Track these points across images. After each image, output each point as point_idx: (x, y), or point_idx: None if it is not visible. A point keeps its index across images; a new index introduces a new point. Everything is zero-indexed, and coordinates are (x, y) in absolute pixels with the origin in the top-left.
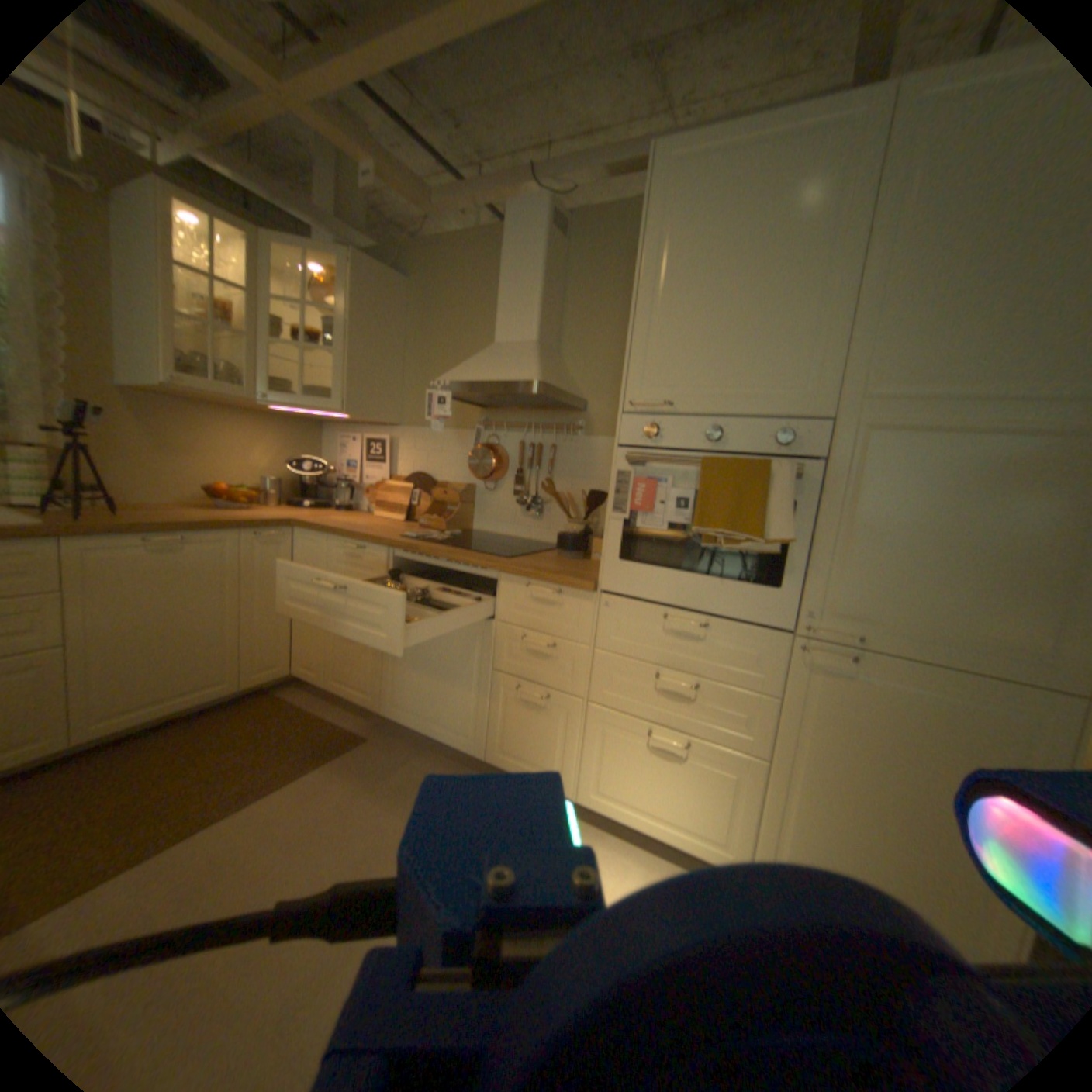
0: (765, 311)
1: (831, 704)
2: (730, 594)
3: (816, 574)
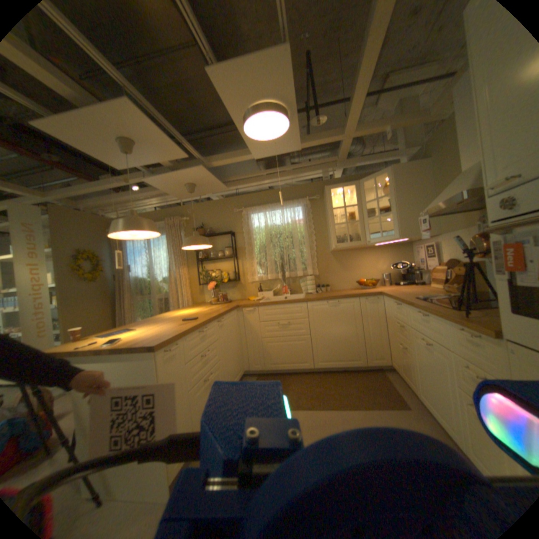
0: None
1: None
2: None
3: None
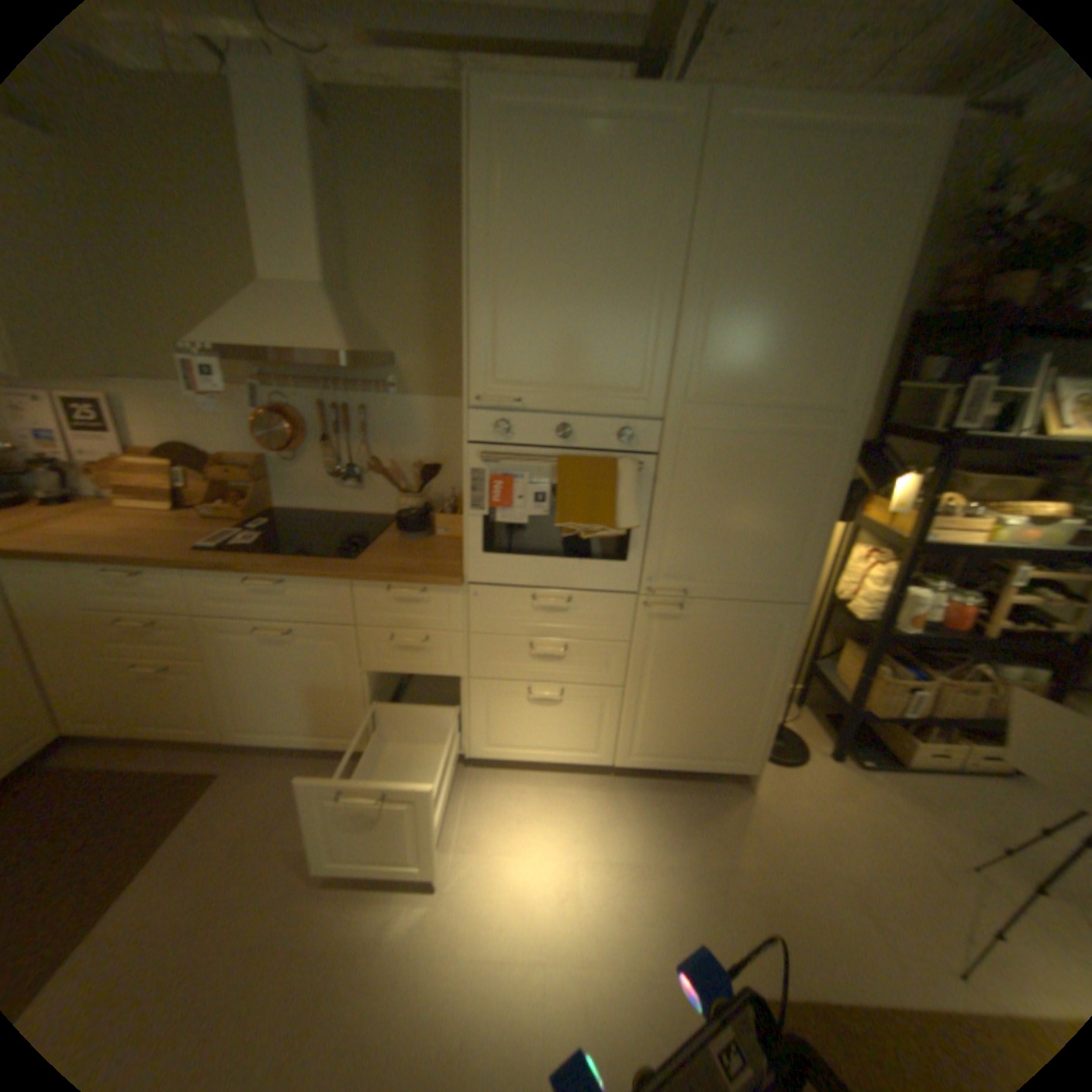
0: (605, 313)
1: (665, 638)
2: (588, 570)
3: (653, 547)
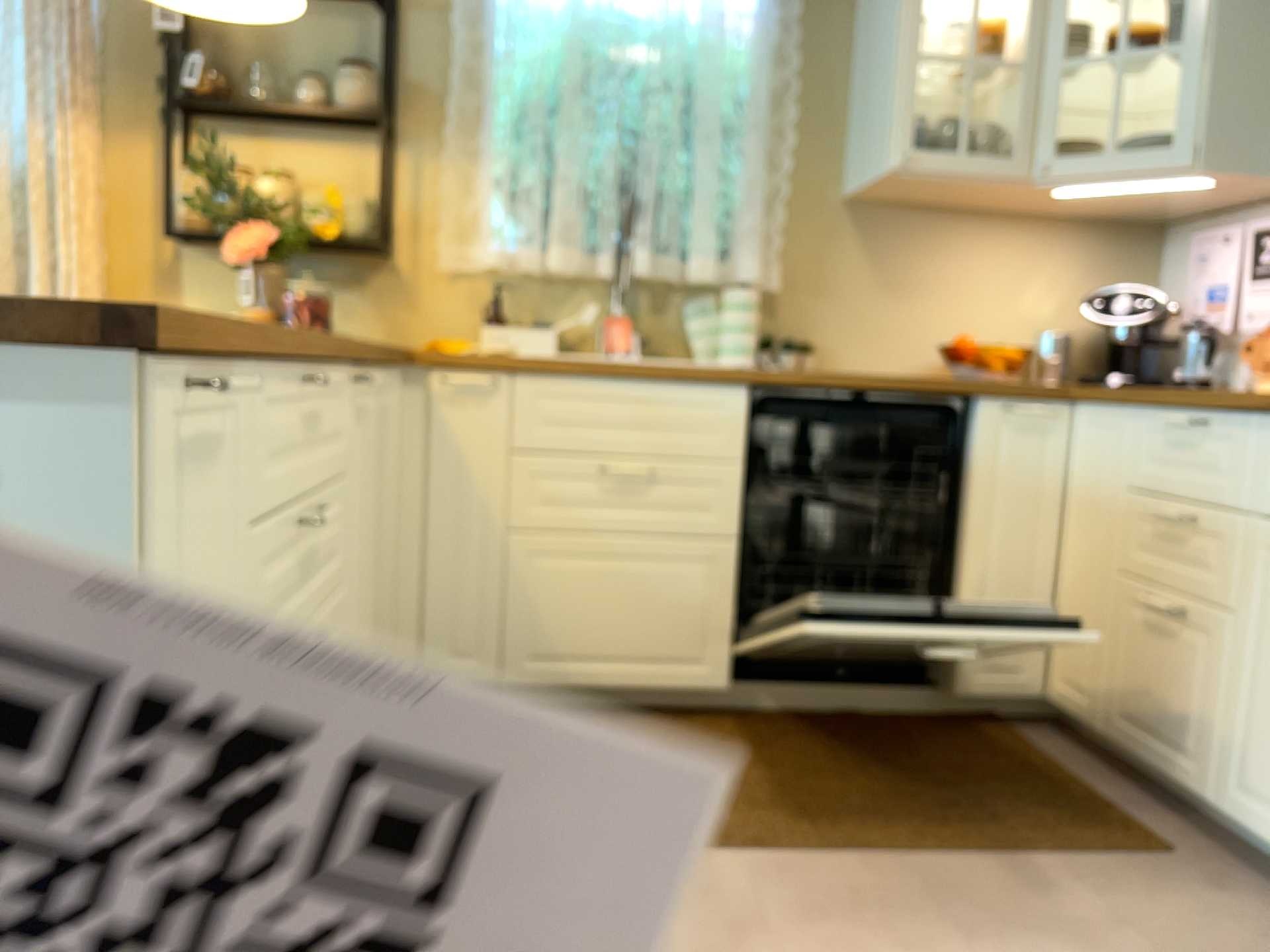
0: None
1: None
2: None
3: None
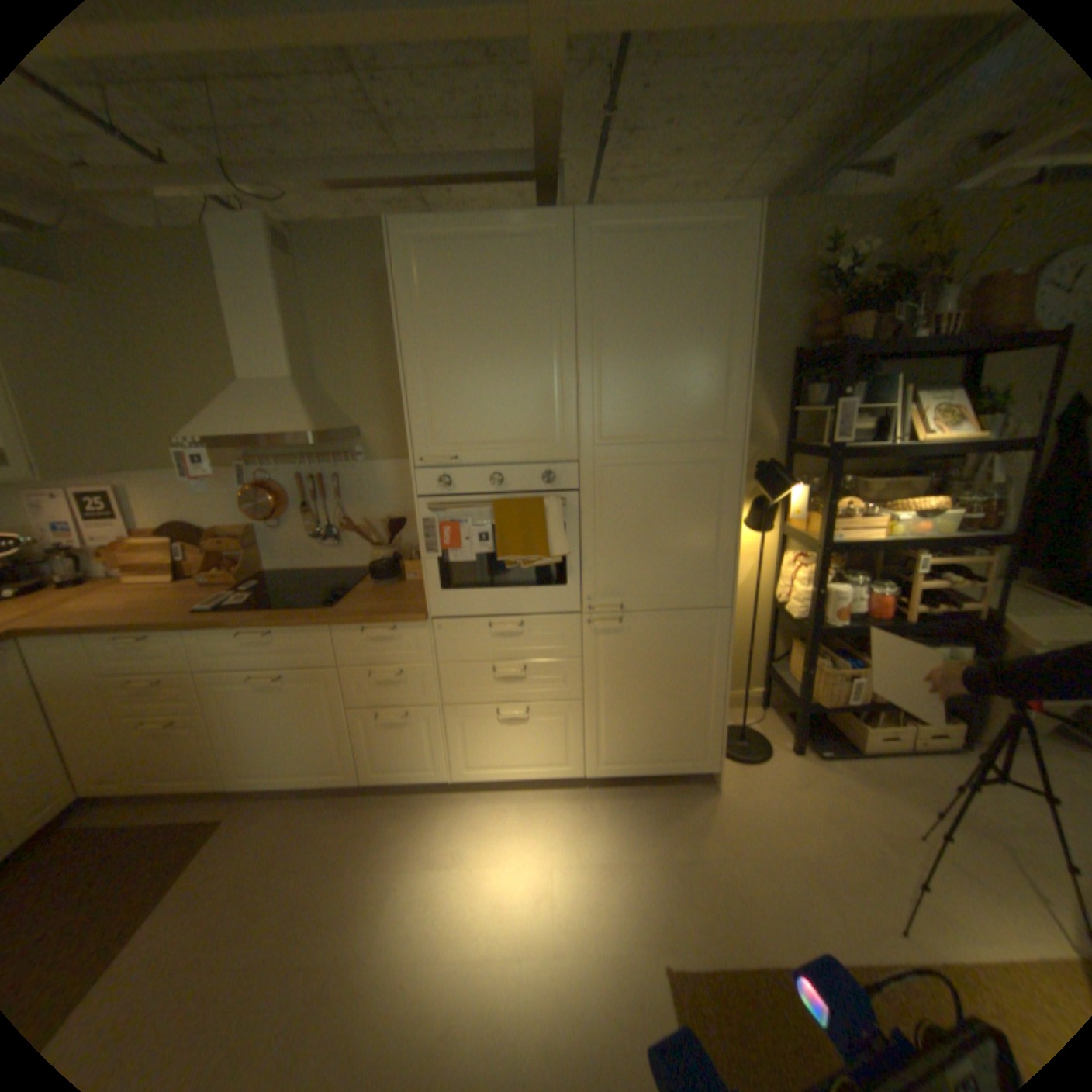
0: (515, 383)
1: (610, 651)
2: (533, 597)
3: (586, 571)
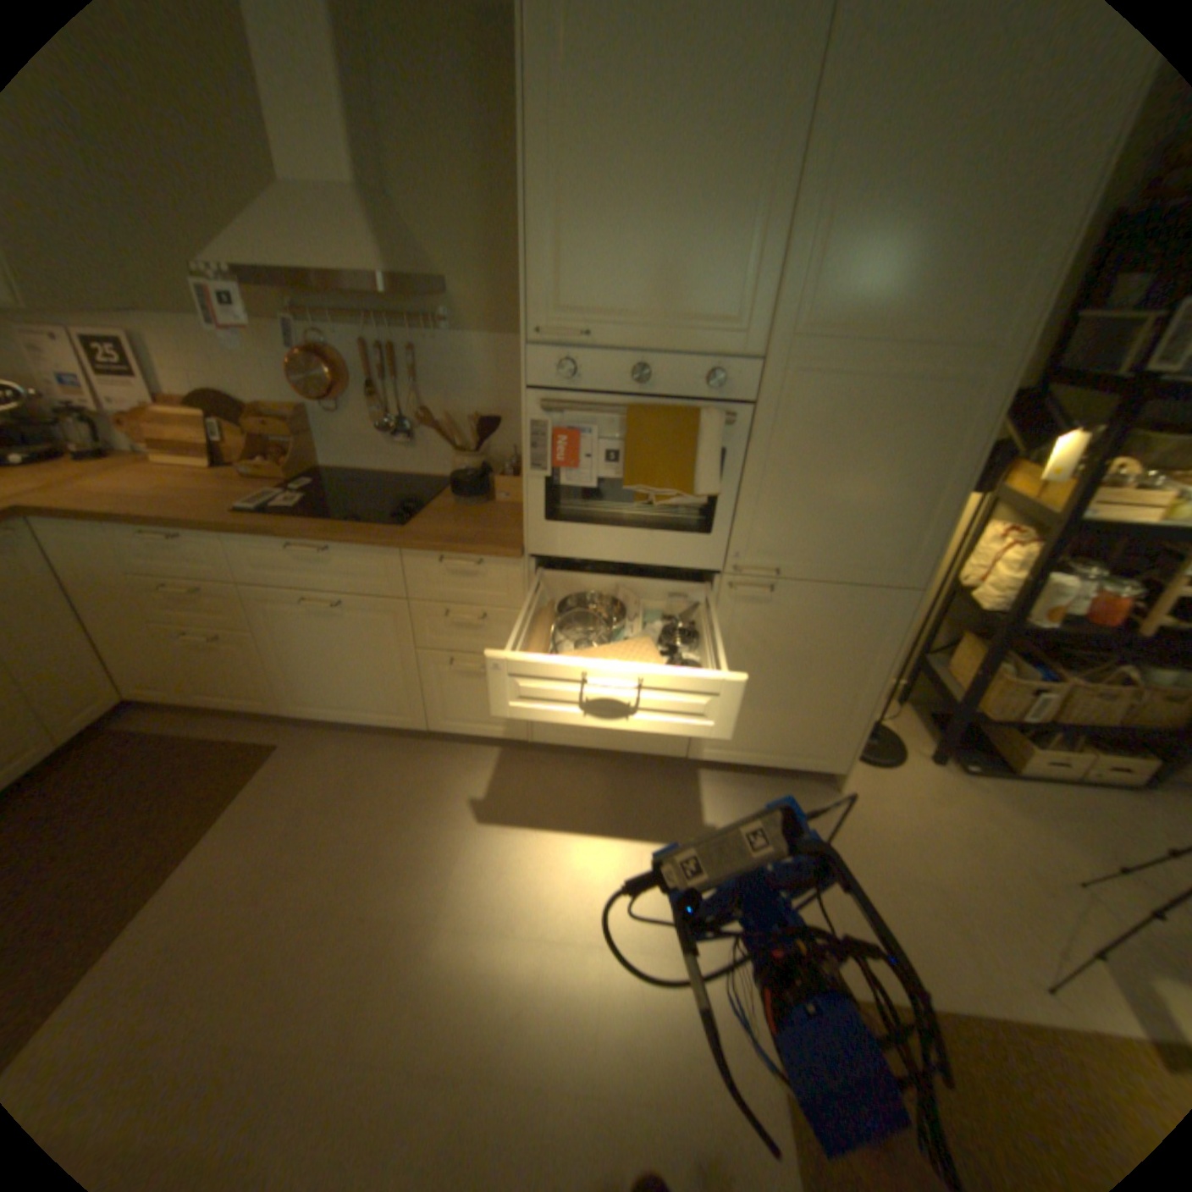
0: (695, 213)
1: (750, 624)
2: (664, 544)
3: (741, 519)
